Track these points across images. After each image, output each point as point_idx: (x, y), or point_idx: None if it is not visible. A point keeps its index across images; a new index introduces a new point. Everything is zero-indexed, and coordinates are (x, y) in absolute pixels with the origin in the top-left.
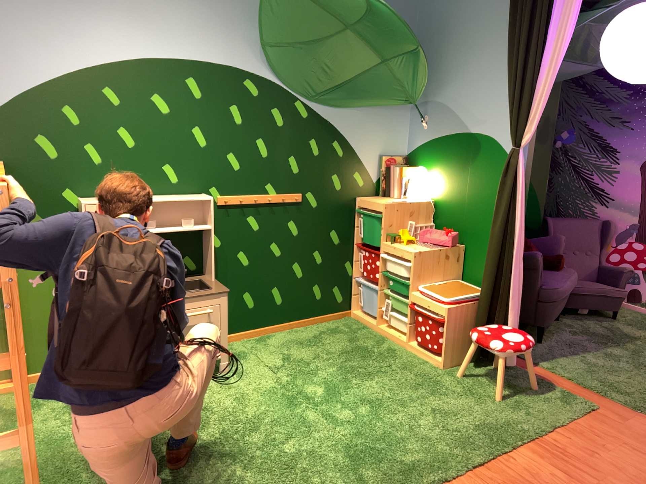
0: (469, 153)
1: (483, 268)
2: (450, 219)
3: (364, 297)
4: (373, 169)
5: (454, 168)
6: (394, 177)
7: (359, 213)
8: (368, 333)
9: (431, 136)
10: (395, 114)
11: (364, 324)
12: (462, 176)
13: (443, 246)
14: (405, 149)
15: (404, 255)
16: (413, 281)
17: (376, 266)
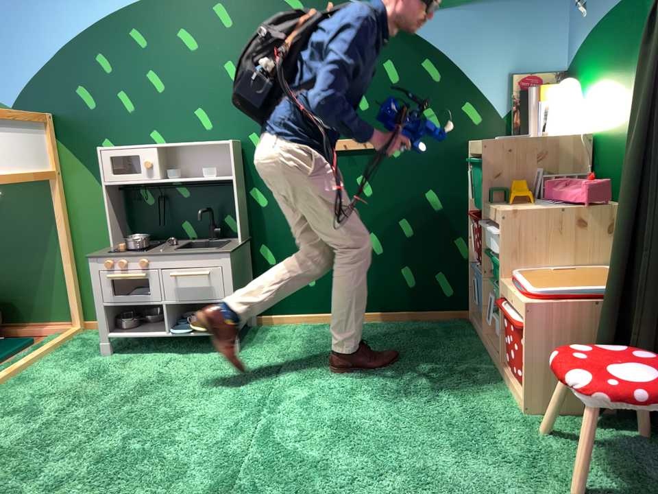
0: (638, 24)
1: (618, 236)
2: (615, 159)
3: (476, 291)
4: (500, 95)
5: (620, 61)
6: (531, 103)
7: (466, 162)
8: (465, 346)
9: (593, 20)
10: (541, 1)
11: (475, 332)
12: (630, 73)
13: (580, 205)
14: (565, 57)
15: (497, 217)
16: (507, 262)
17: (483, 242)
